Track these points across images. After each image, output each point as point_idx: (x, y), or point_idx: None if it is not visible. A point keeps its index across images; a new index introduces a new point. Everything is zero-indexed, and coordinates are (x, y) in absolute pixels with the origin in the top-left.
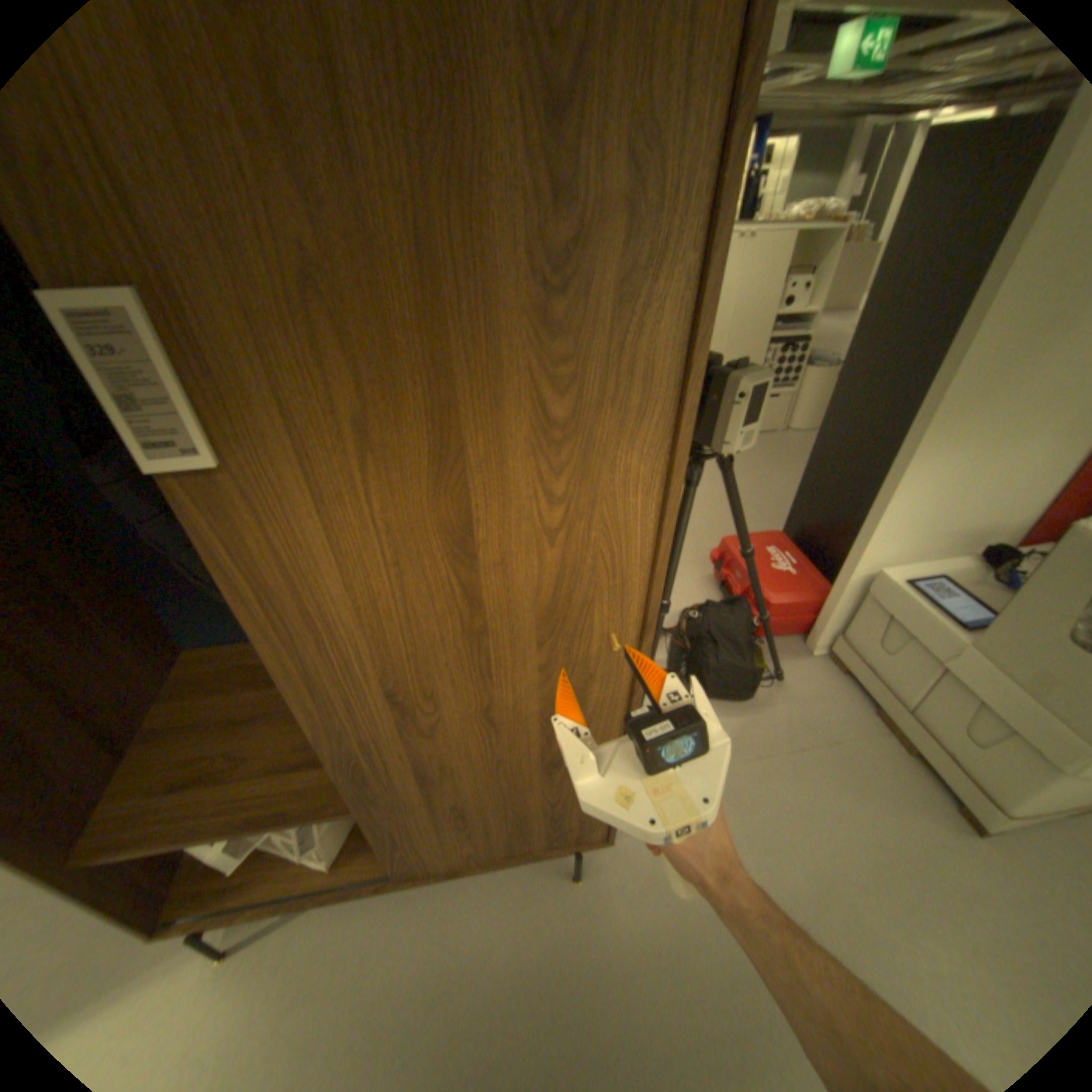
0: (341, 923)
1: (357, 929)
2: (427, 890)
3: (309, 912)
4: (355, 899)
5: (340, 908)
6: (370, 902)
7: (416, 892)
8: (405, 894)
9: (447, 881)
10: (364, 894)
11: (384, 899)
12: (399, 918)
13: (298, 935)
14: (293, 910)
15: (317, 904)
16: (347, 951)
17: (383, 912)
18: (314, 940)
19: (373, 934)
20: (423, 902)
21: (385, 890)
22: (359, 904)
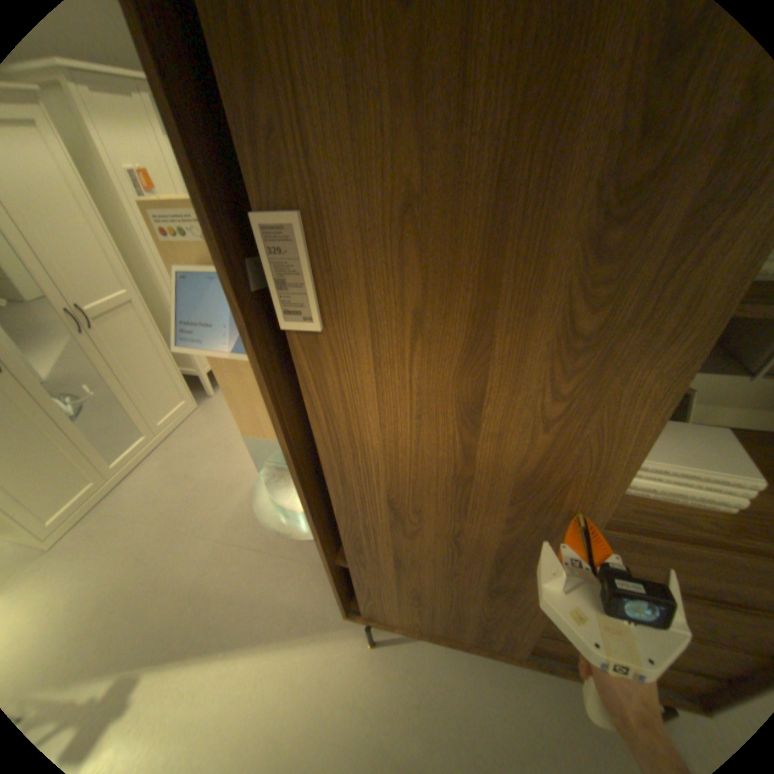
0: (449, 661)
1: (461, 671)
2: (532, 674)
3: (444, 649)
4: (477, 655)
5: (465, 656)
6: (487, 662)
7: (522, 672)
8: (514, 669)
9: (549, 676)
10: (485, 655)
11: (497, 665)
12: (492, 678)
13: (420, 654)
14: (434, 642)
15: (451, 646)
16: (455, 685)
17: (479, 668)
18: (431, 664)
19: (473, 681)
20: (510, 674)
21: (501, 660)
22: (478, 660)
